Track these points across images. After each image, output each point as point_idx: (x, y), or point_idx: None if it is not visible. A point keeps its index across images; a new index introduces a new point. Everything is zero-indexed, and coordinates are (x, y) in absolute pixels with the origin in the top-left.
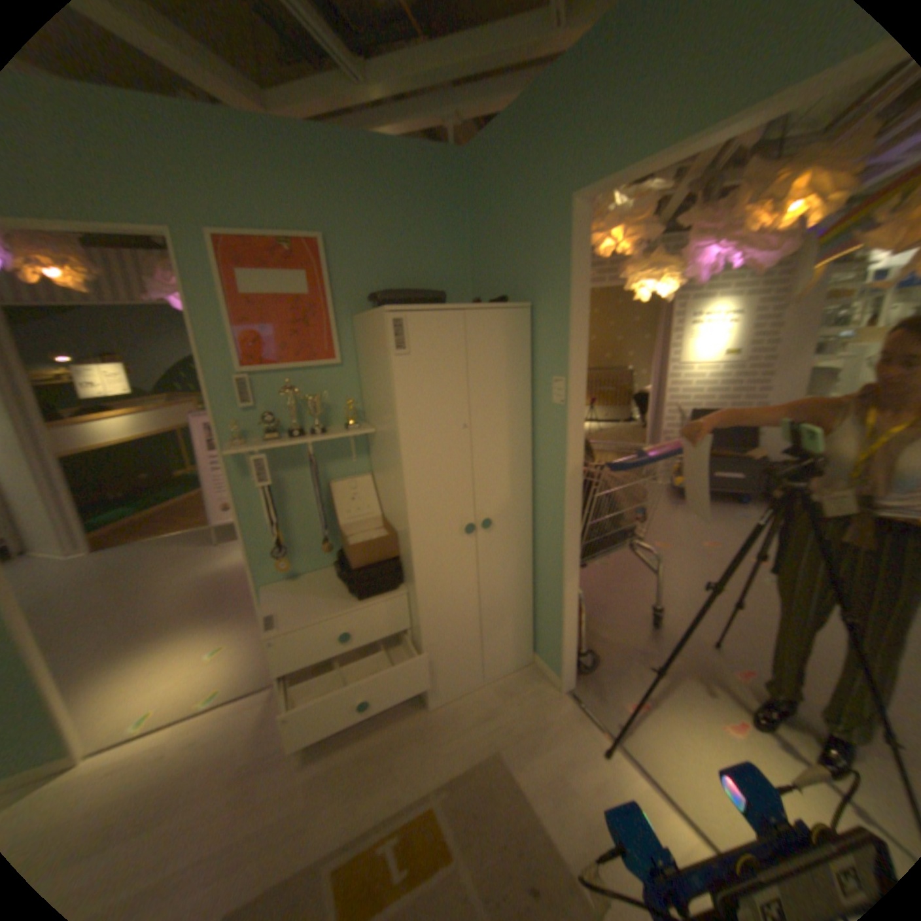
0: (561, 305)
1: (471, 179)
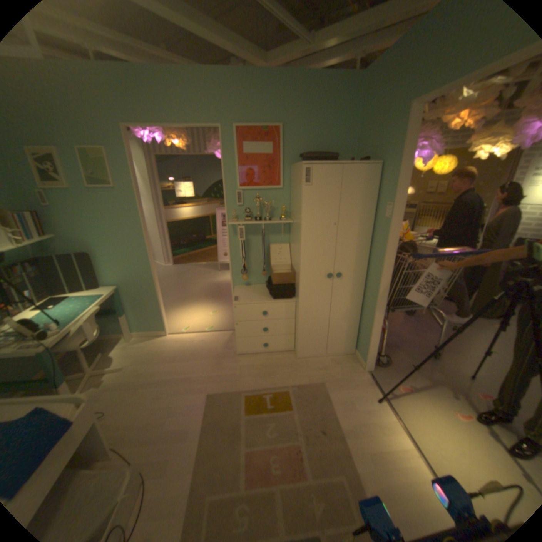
0: (396, 163)
1: (364, 89)
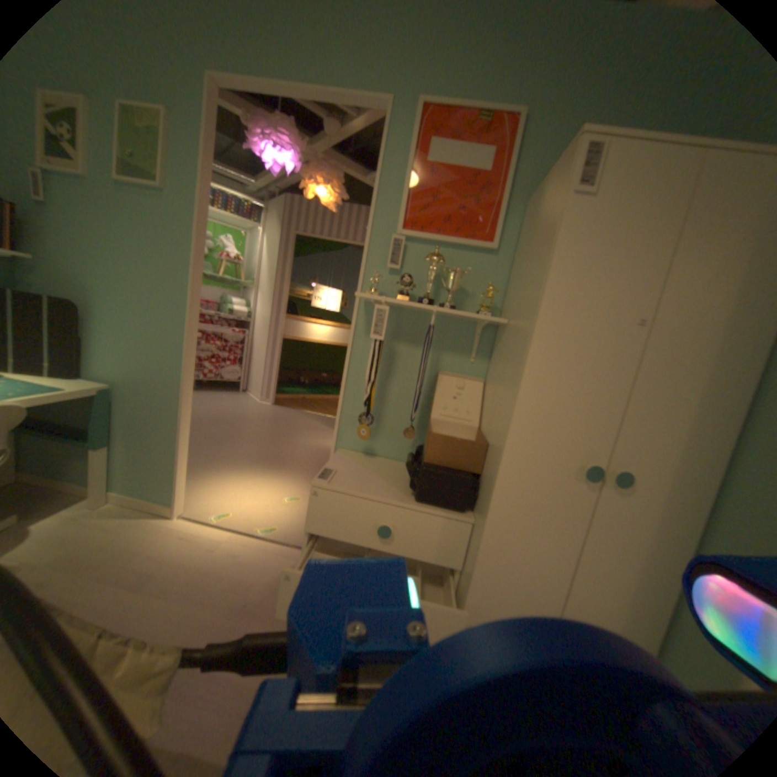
0: None
1: None
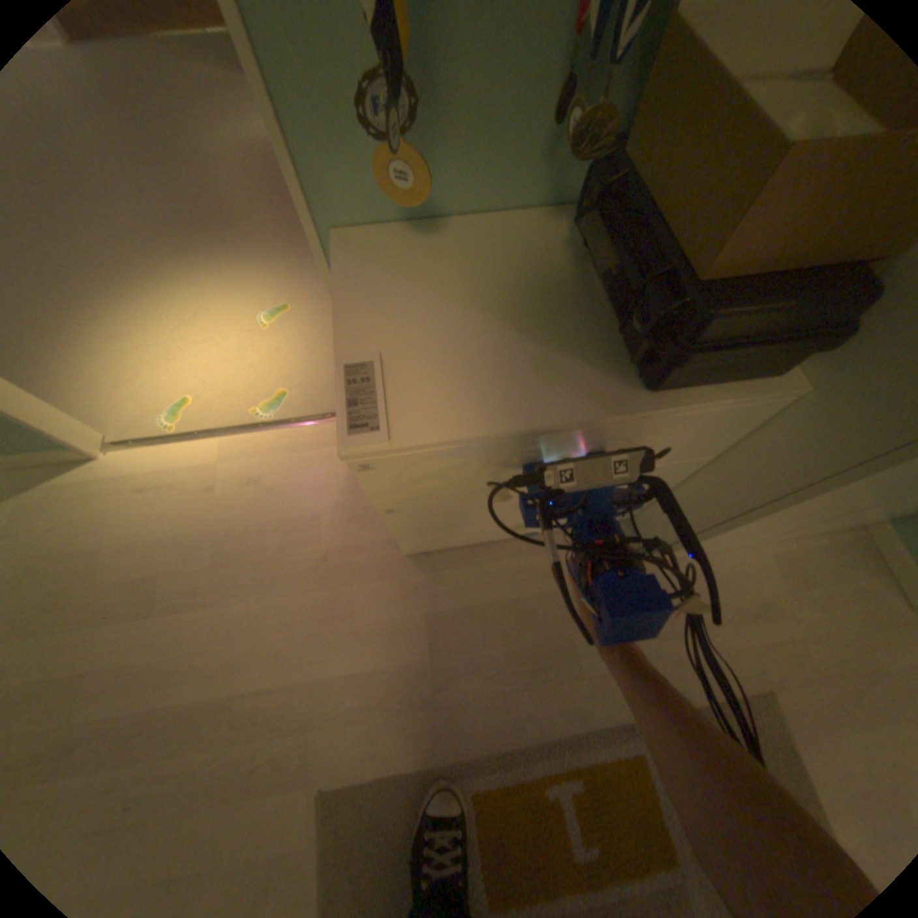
0: None
1: None
